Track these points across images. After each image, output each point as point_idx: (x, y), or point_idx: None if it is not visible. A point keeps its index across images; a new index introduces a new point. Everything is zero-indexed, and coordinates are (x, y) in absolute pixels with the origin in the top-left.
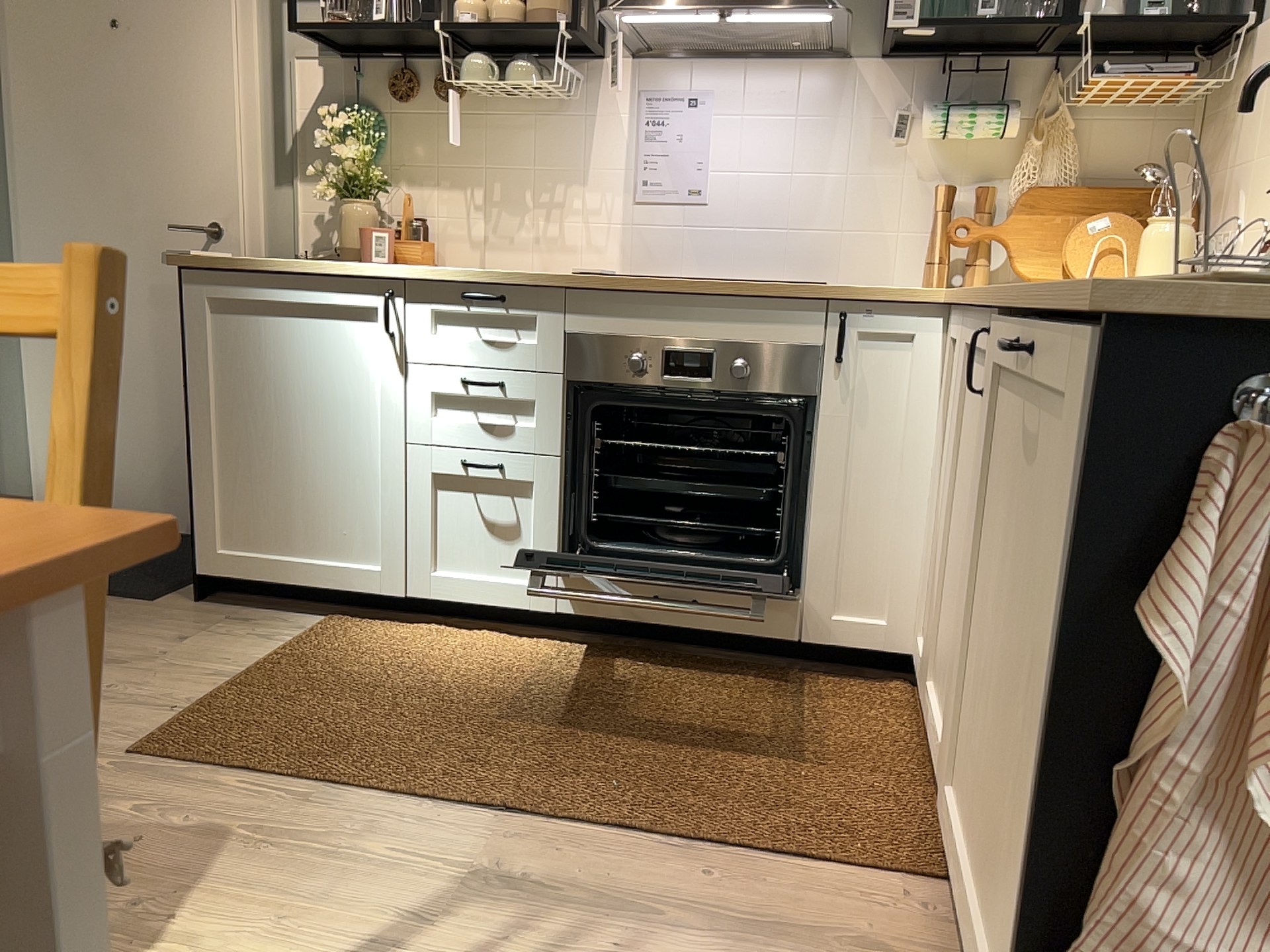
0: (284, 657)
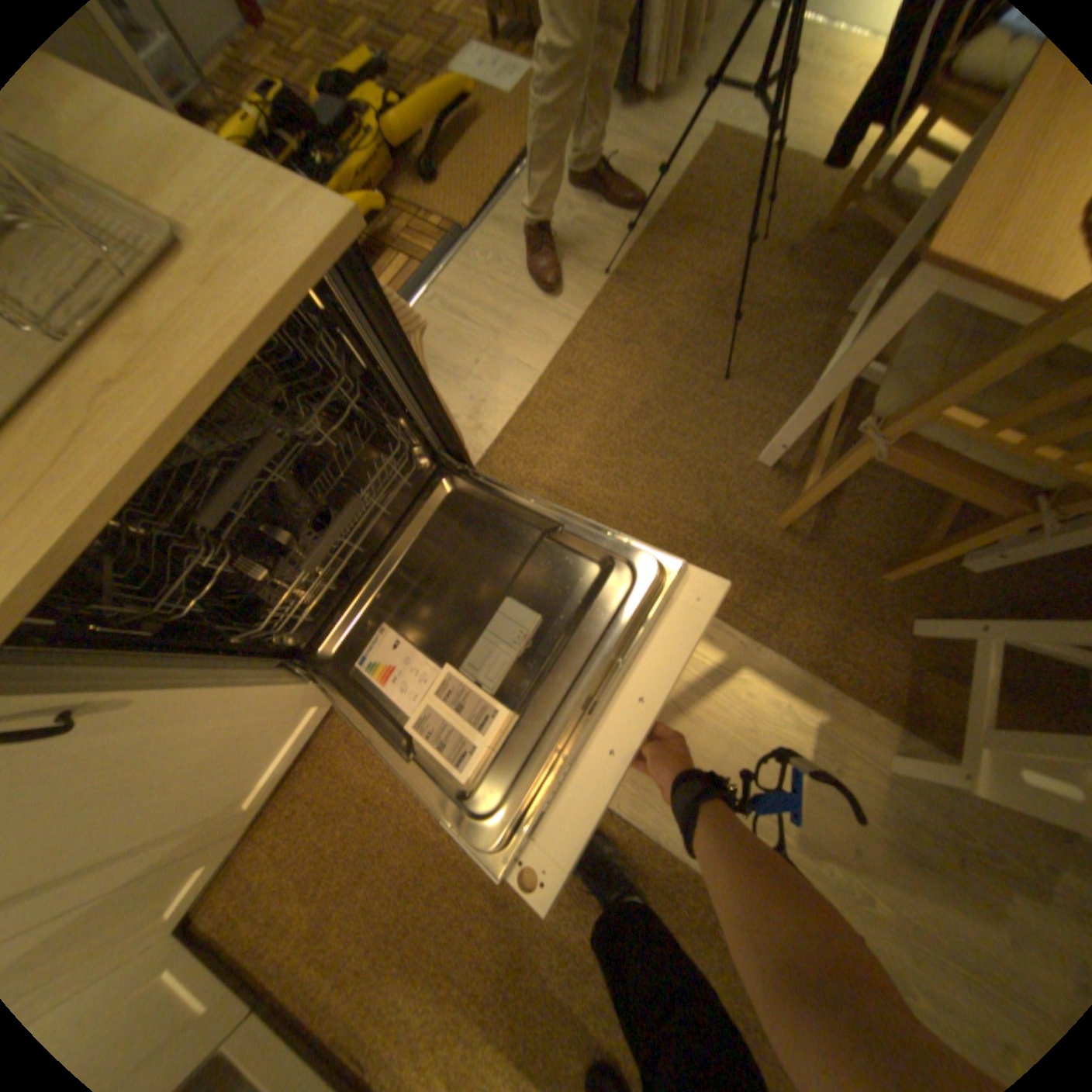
0: None
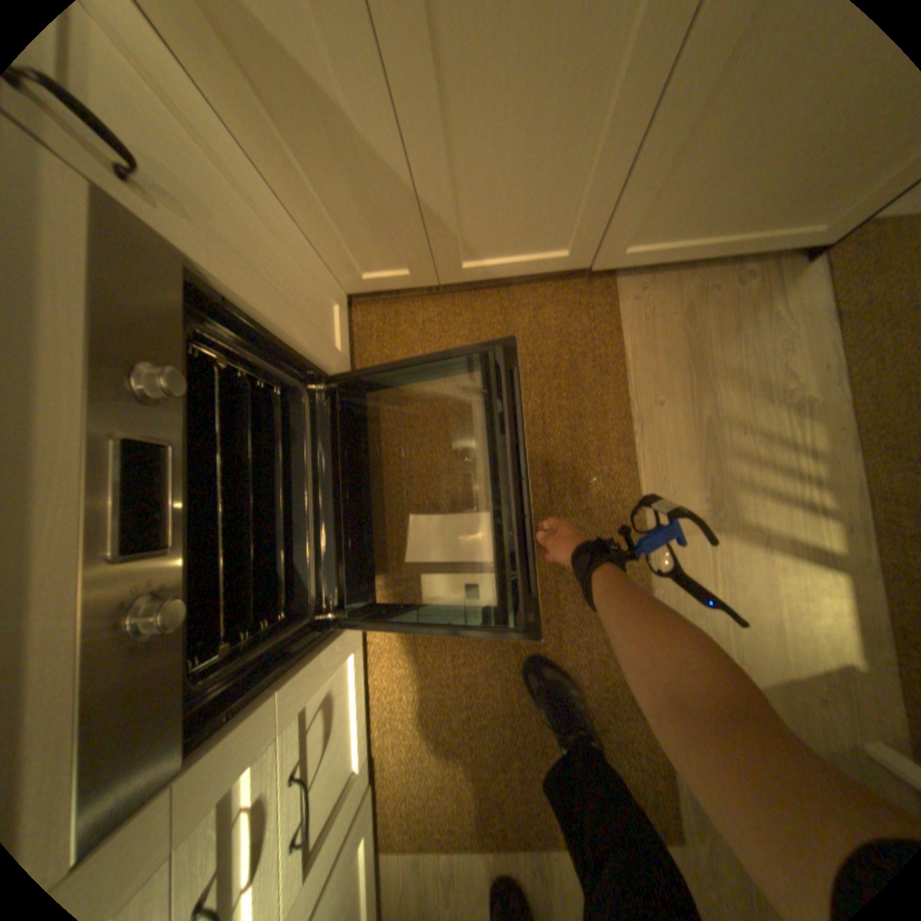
0: (486, 839)
